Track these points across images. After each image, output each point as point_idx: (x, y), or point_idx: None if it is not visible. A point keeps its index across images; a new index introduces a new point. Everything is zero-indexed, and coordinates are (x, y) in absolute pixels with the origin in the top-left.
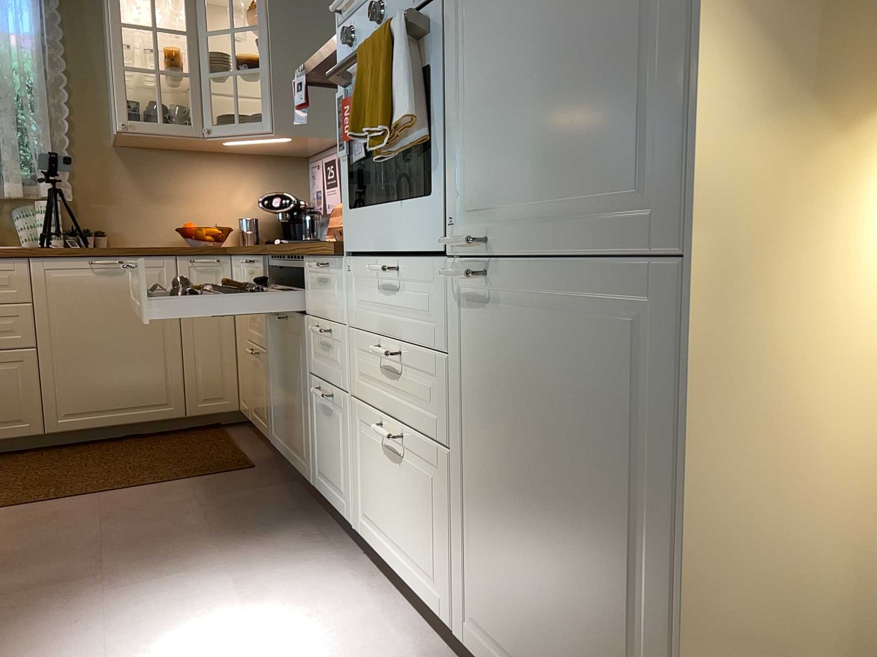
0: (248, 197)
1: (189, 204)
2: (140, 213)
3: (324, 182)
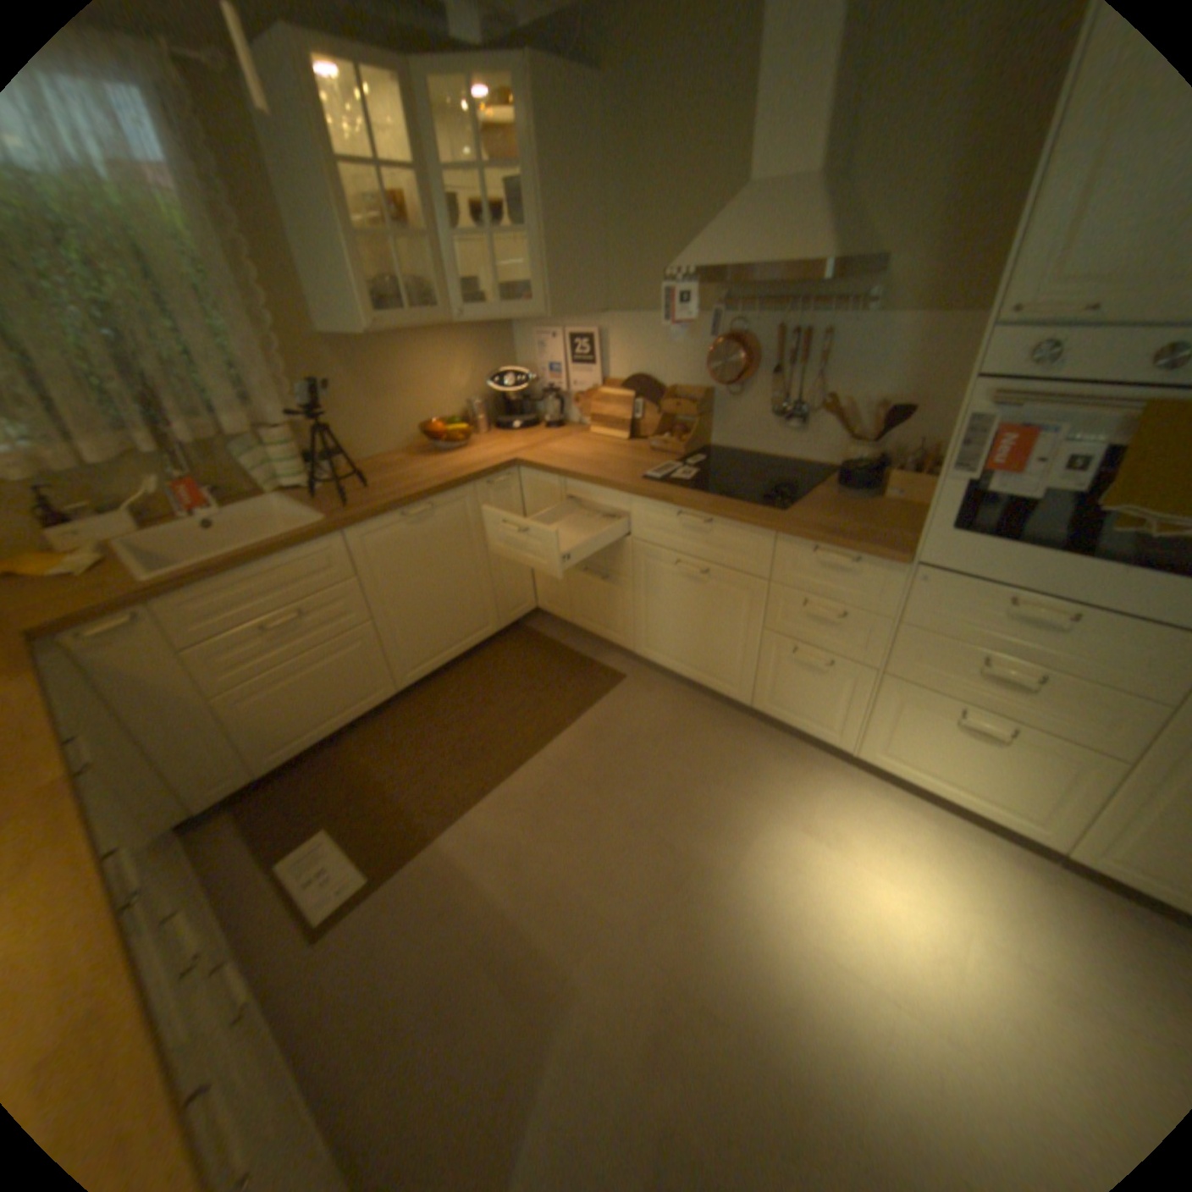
0: (462, 373)
1: (409, 396)
2: (363, 417)
3: (567, 358)
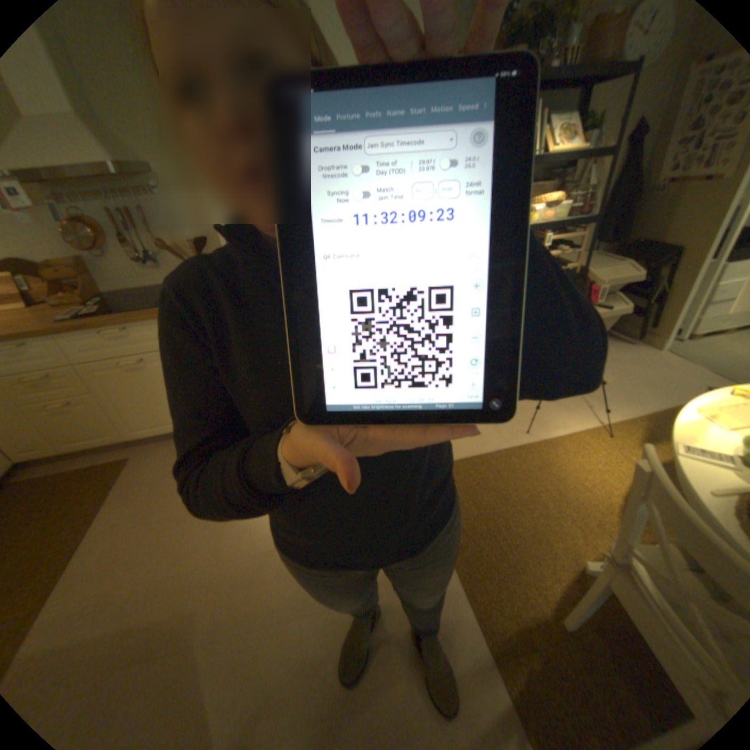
0: None
1: None
2: None
3: None
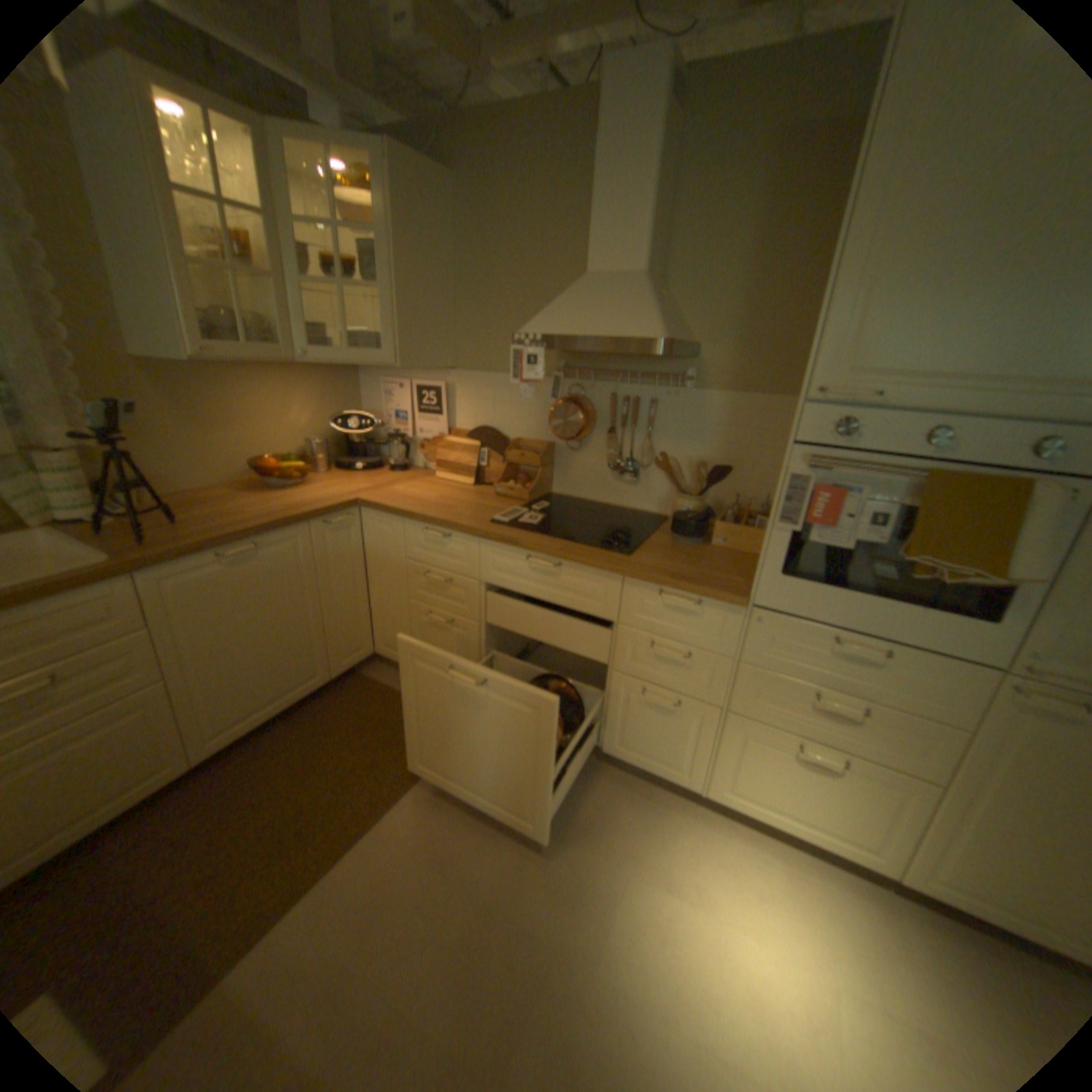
0: (305, 412)
1: (242, 428)
2: (184, 446)
3: (416, 407)
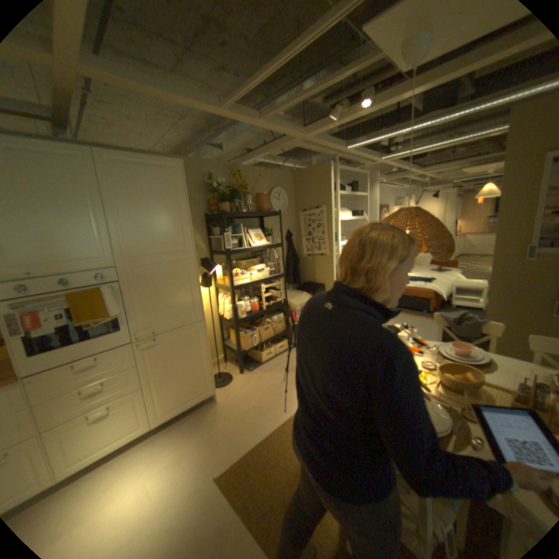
0: None
1: None
2: None
3: None
